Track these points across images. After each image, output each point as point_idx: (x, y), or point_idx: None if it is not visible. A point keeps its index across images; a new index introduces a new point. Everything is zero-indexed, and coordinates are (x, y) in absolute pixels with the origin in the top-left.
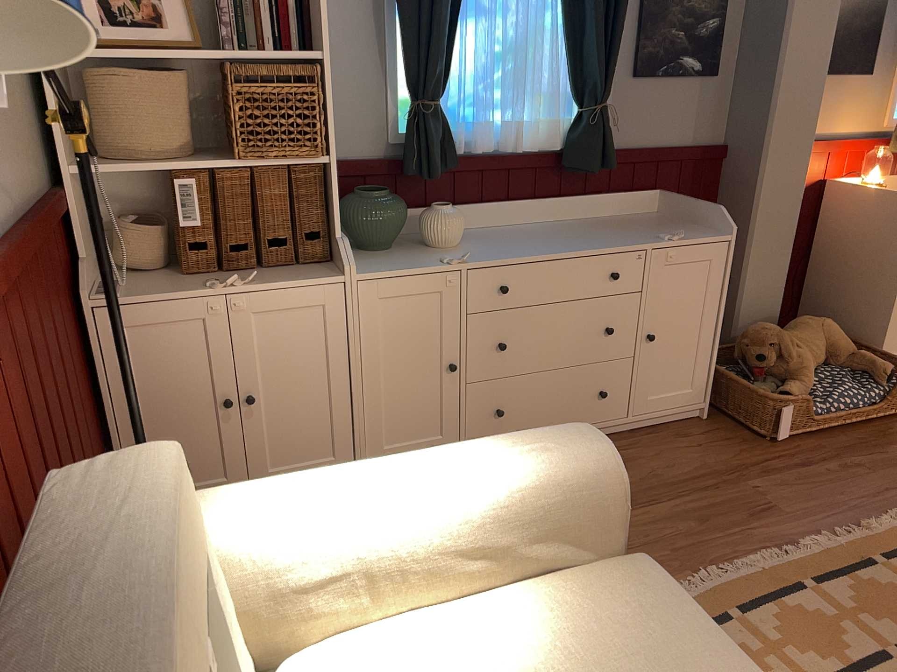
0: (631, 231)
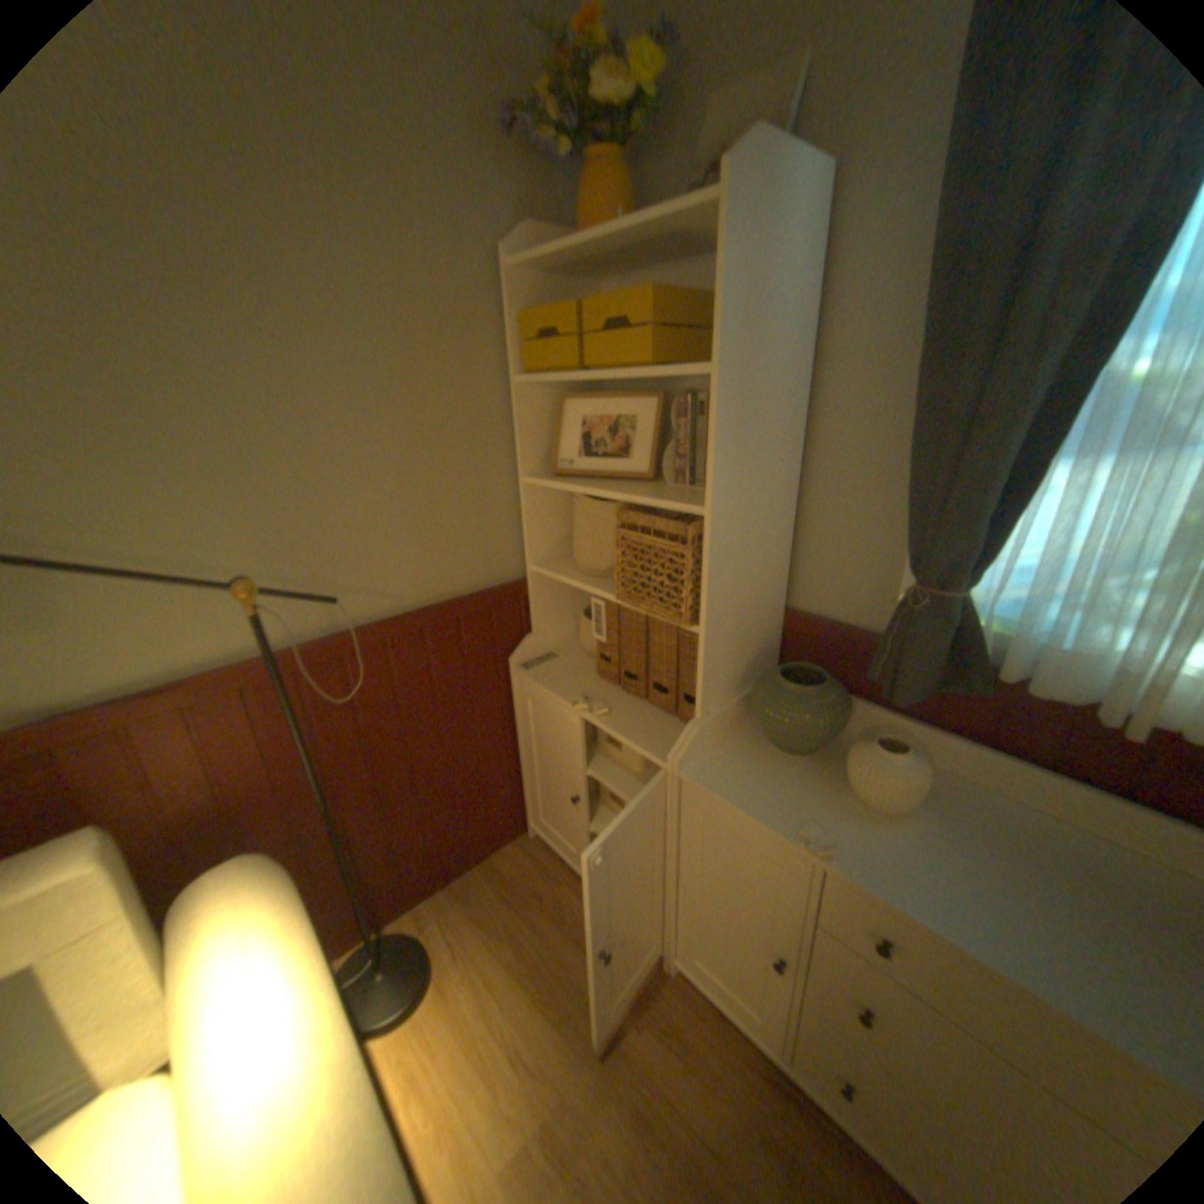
0: None
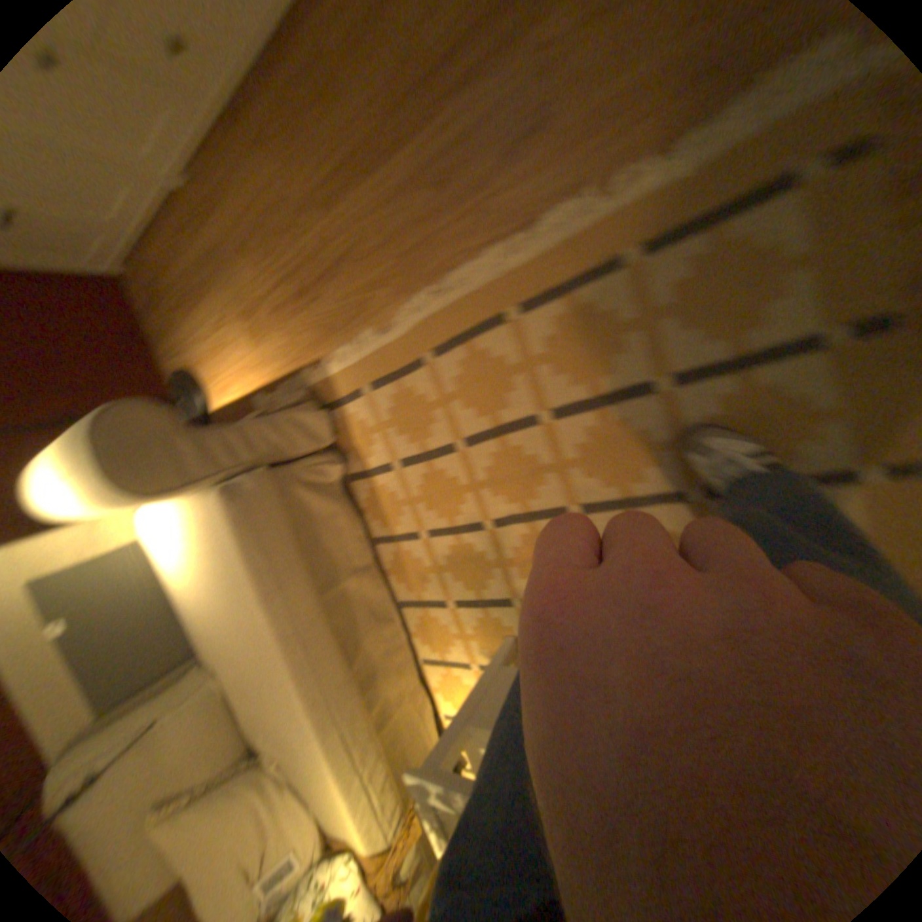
0: None
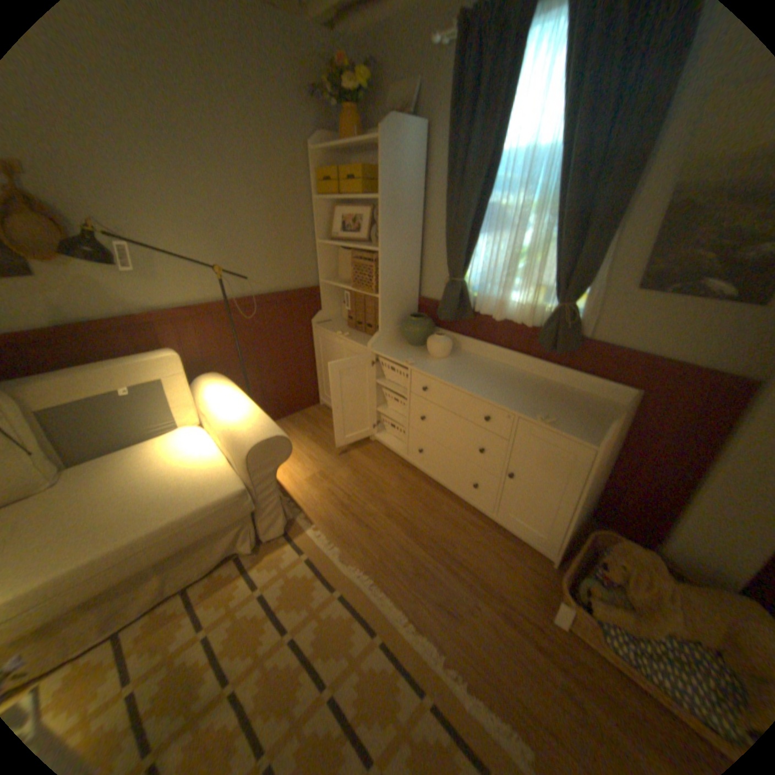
0: (547, 403)
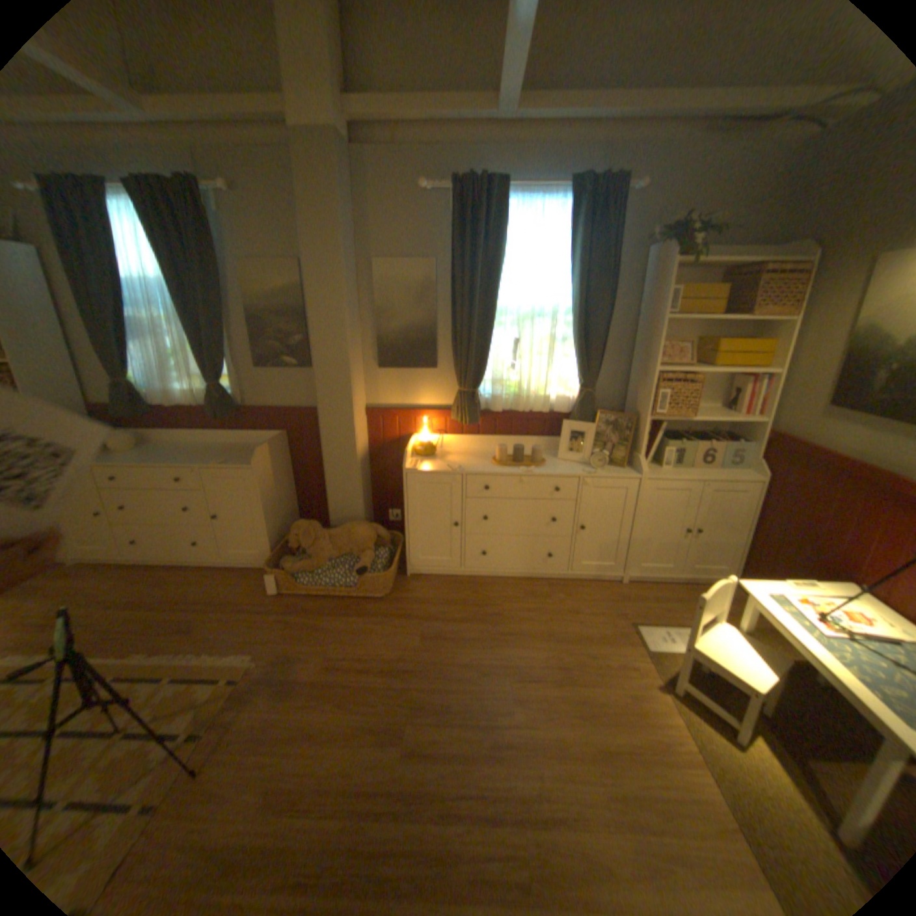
0: (222, 455)
